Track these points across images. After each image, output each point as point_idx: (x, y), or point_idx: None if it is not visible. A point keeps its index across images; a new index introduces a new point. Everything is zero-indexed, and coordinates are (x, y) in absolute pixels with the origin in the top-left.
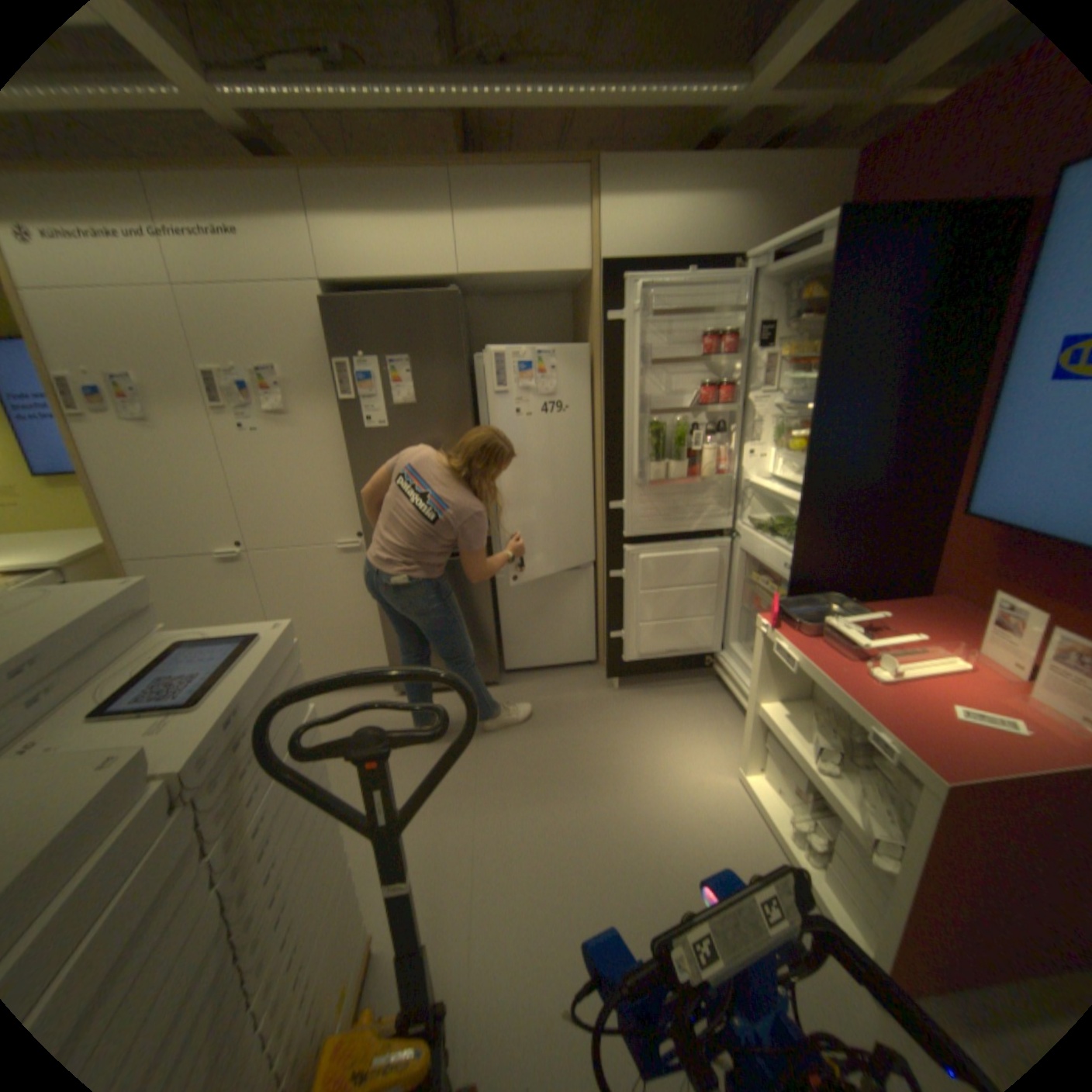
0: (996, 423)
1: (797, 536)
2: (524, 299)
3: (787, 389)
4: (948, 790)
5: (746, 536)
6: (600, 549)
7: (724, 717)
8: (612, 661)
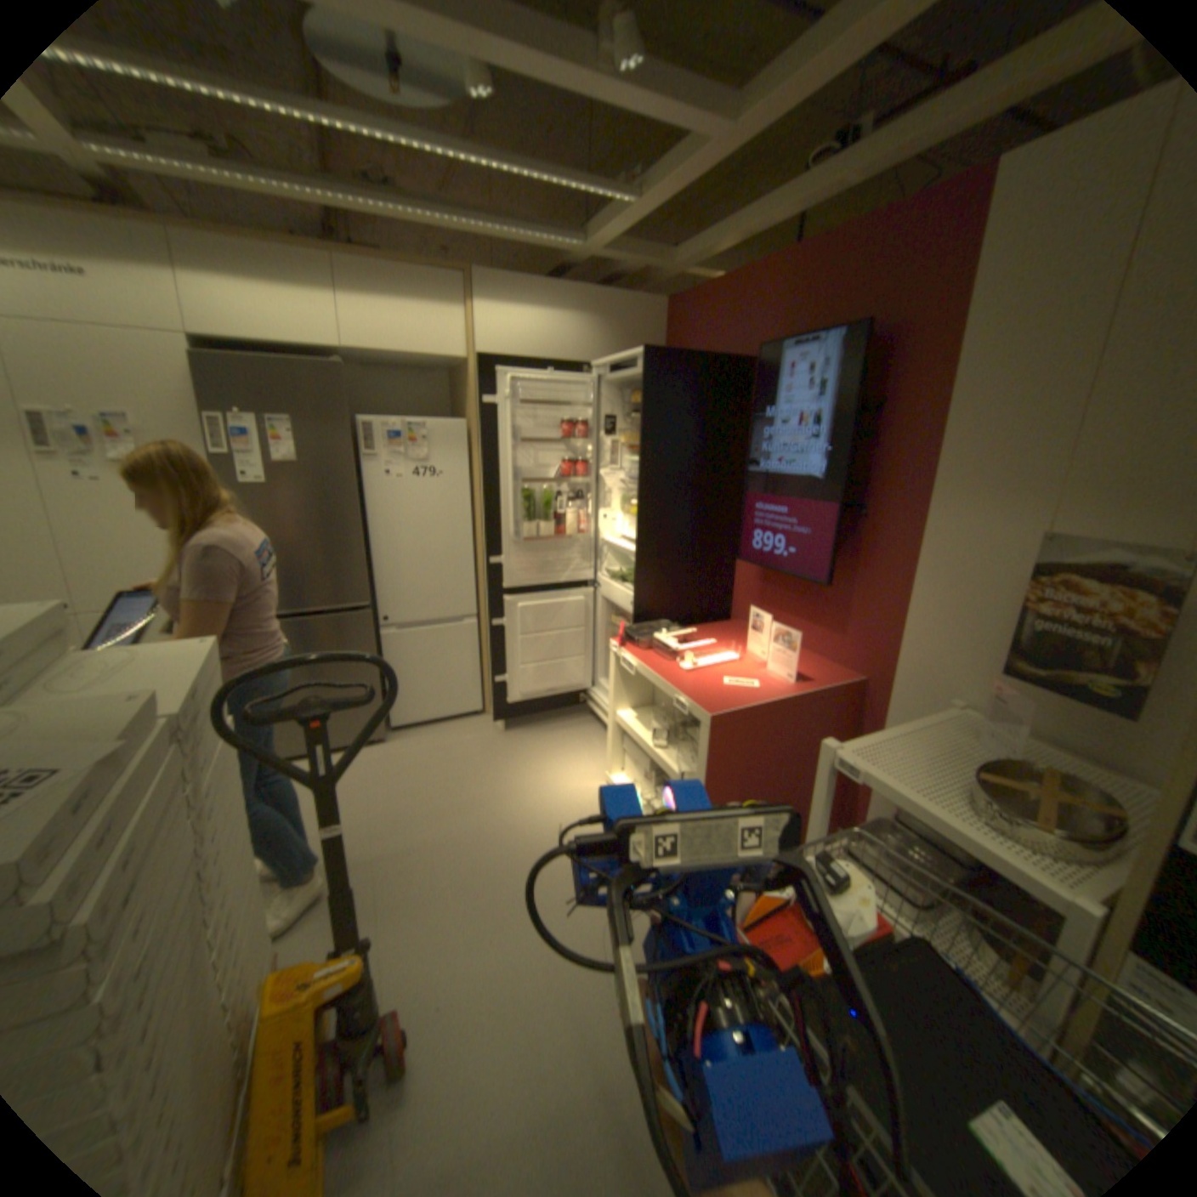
0: (746, 499)
1: (635, 580)
2: (403, 373)
3: (627, 469)
4: (709, 720)
5: (604, 586)
6: (483, 604)
7: (595, 742)
8: (497, 707)
